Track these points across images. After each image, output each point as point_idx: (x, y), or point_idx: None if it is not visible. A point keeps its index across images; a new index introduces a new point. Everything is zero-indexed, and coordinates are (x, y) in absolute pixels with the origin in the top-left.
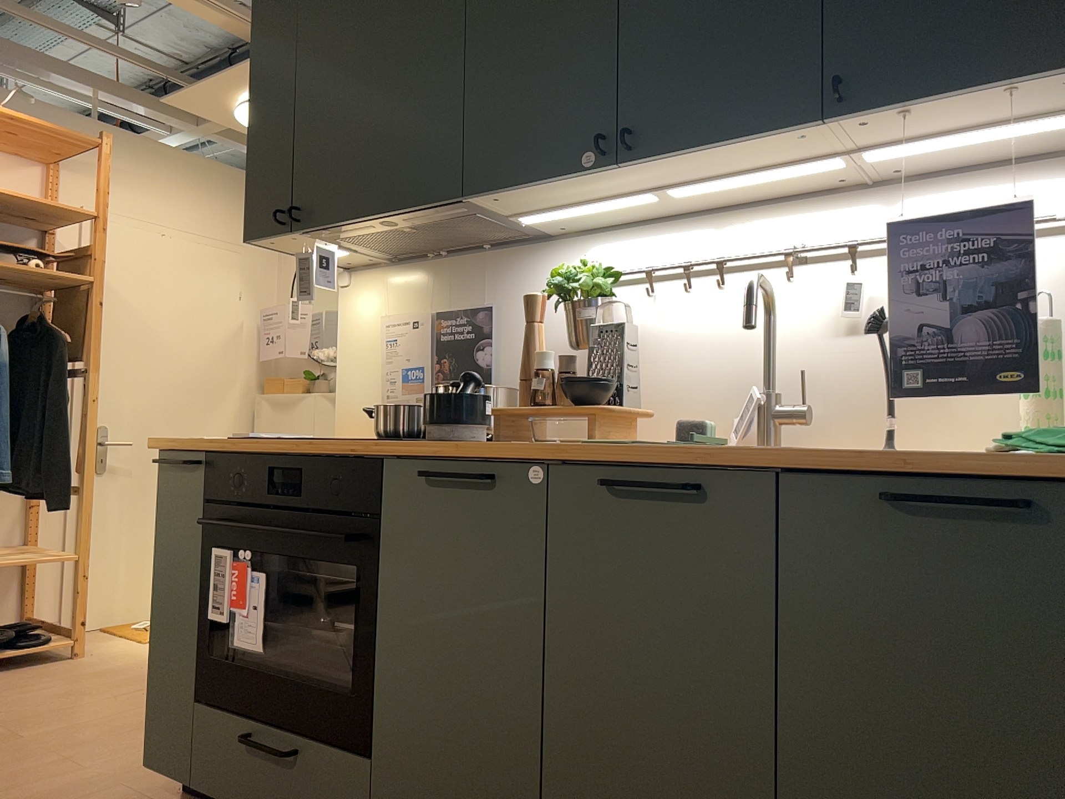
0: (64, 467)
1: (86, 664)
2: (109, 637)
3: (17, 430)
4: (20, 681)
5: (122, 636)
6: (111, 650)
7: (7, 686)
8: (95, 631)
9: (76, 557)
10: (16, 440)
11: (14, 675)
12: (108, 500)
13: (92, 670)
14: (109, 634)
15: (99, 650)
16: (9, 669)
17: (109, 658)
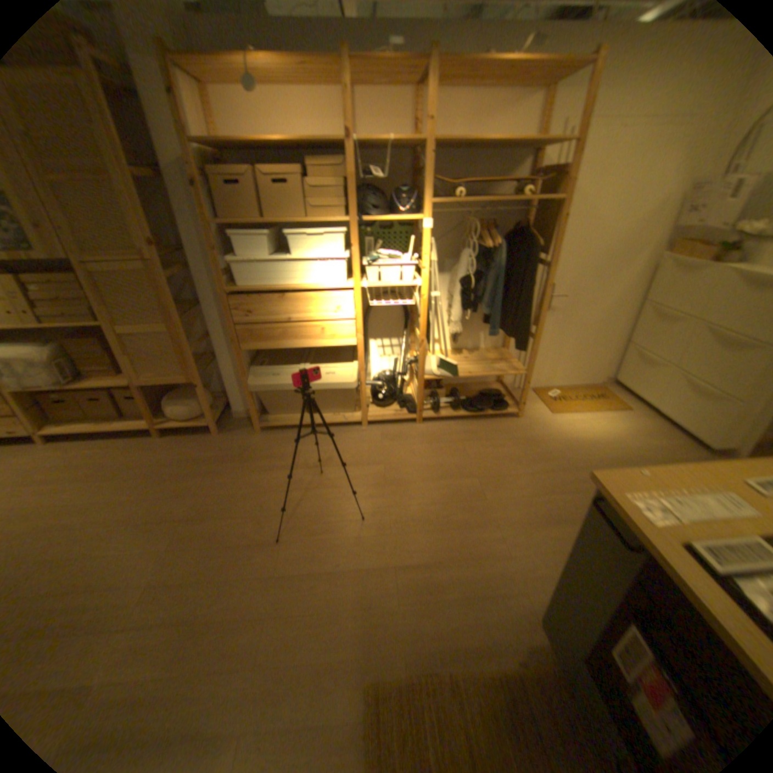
0: (525, 327)
1: (522, 428)
2: (536, 400)
3: (503, 294)
4: (492, 433)
5: (542, 402)
6: (536, 415)
7: (486, 437)
8: (529, 391)
9: (525, 374)
10: (502, 299)
11: (490, 426)
12: (547, 326)
13: (525, 435)
14: (536, 398)
15: (529, 414)
16: (489, 418)
17: (534, 425)
